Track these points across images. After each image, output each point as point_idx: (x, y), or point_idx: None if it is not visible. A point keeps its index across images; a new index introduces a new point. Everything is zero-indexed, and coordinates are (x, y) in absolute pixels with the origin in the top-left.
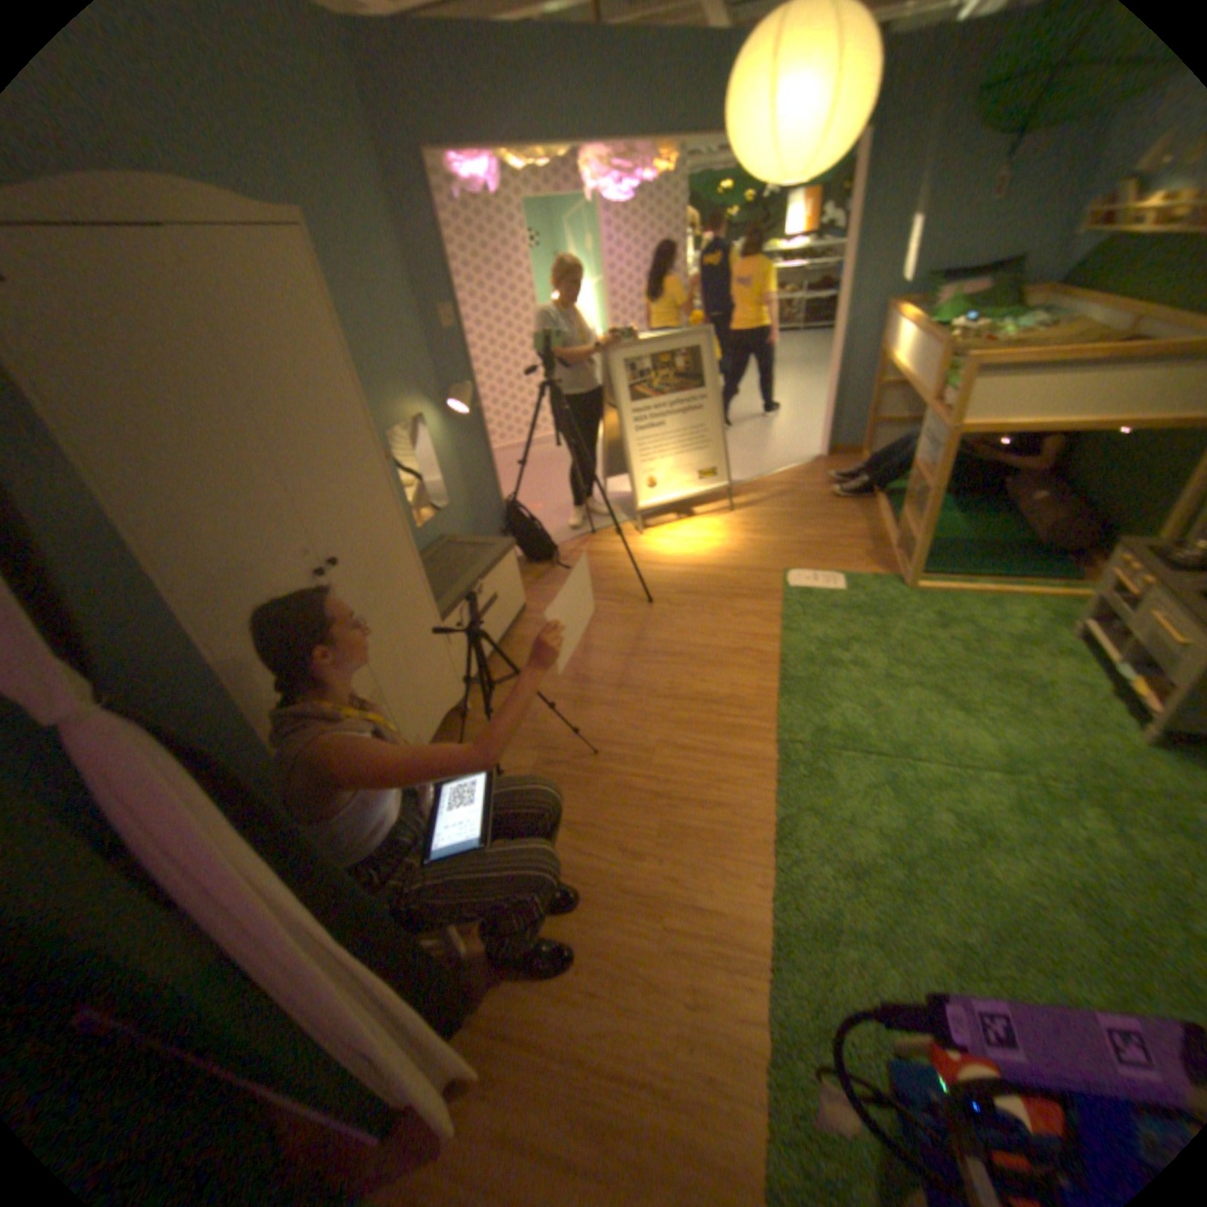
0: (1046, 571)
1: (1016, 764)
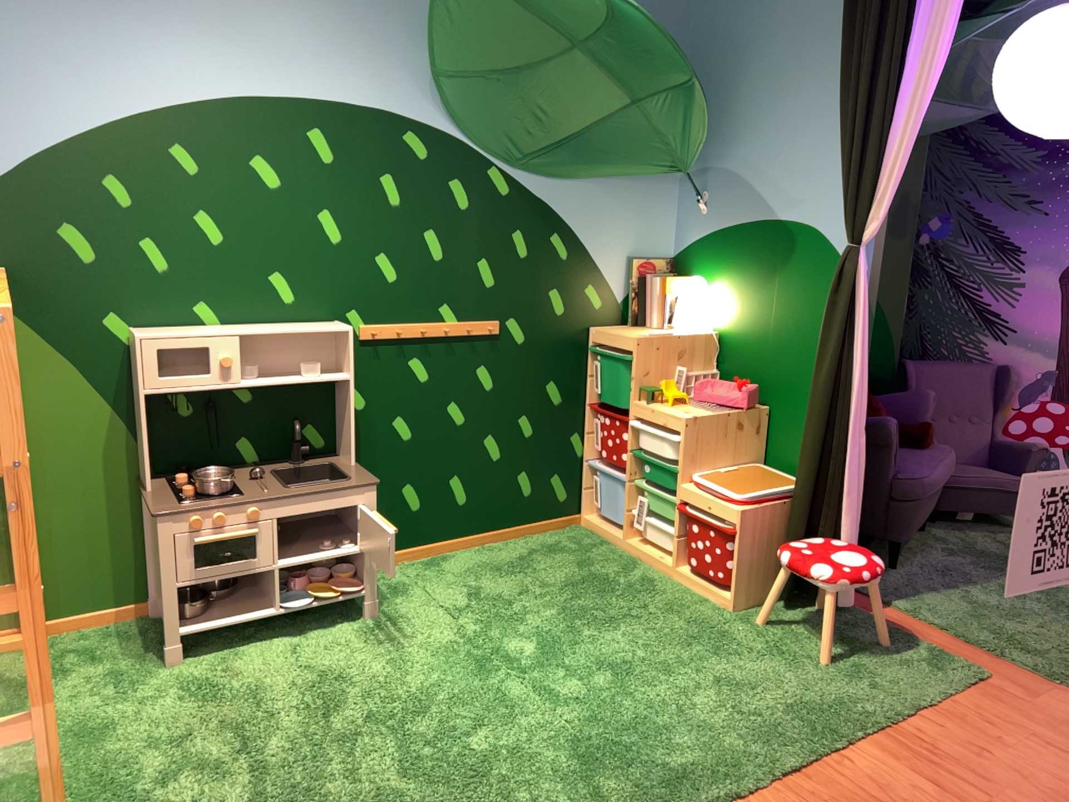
0: None
1: (480, 659)
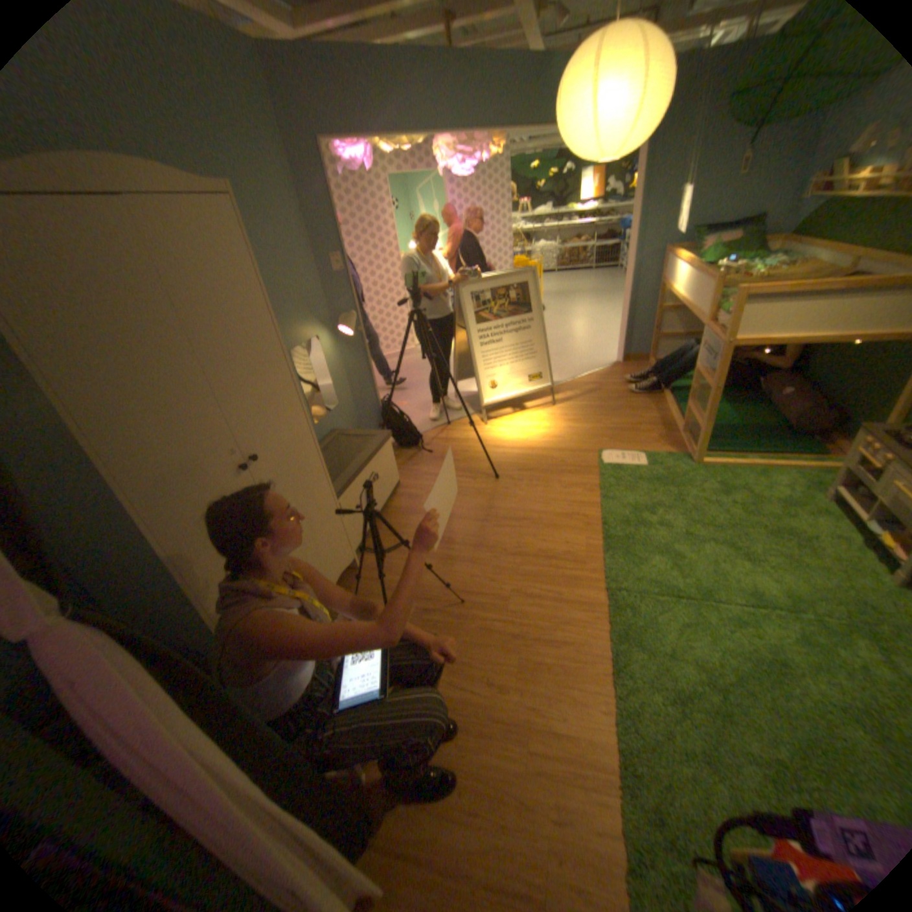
0: (800, 448)
1: (797, 604)
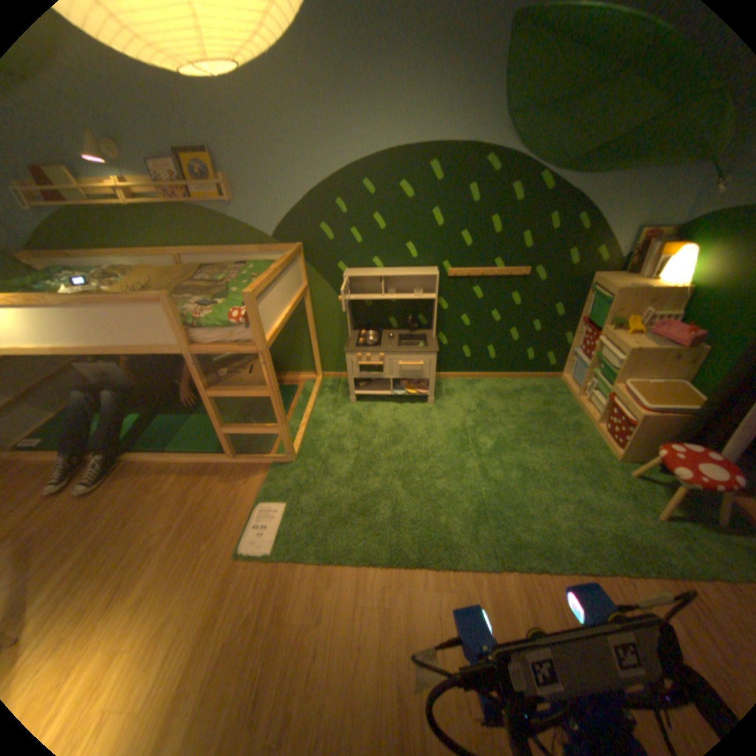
0: (286, 396)
1: (461, 445)
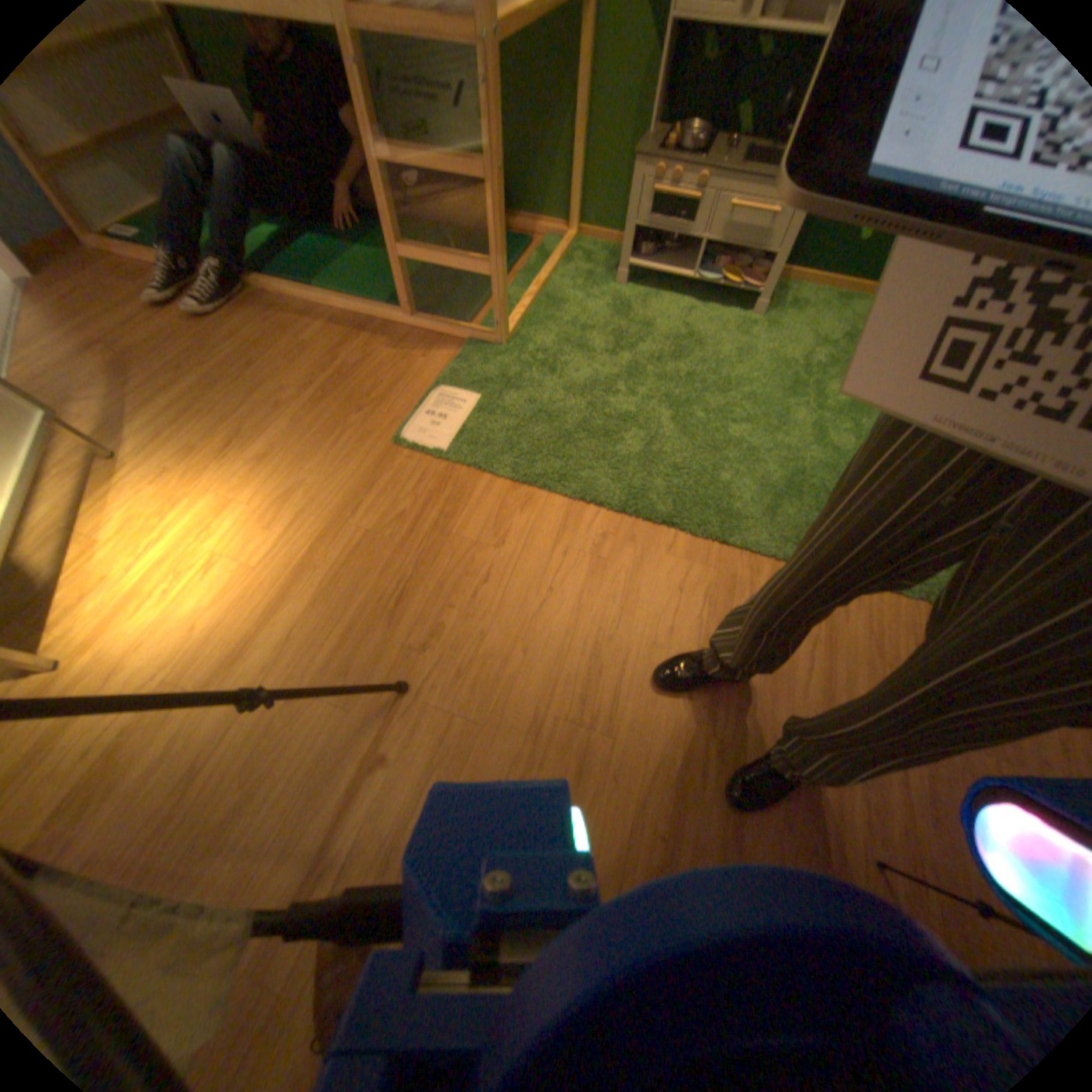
0: (508, 247)
1: (791, 384)
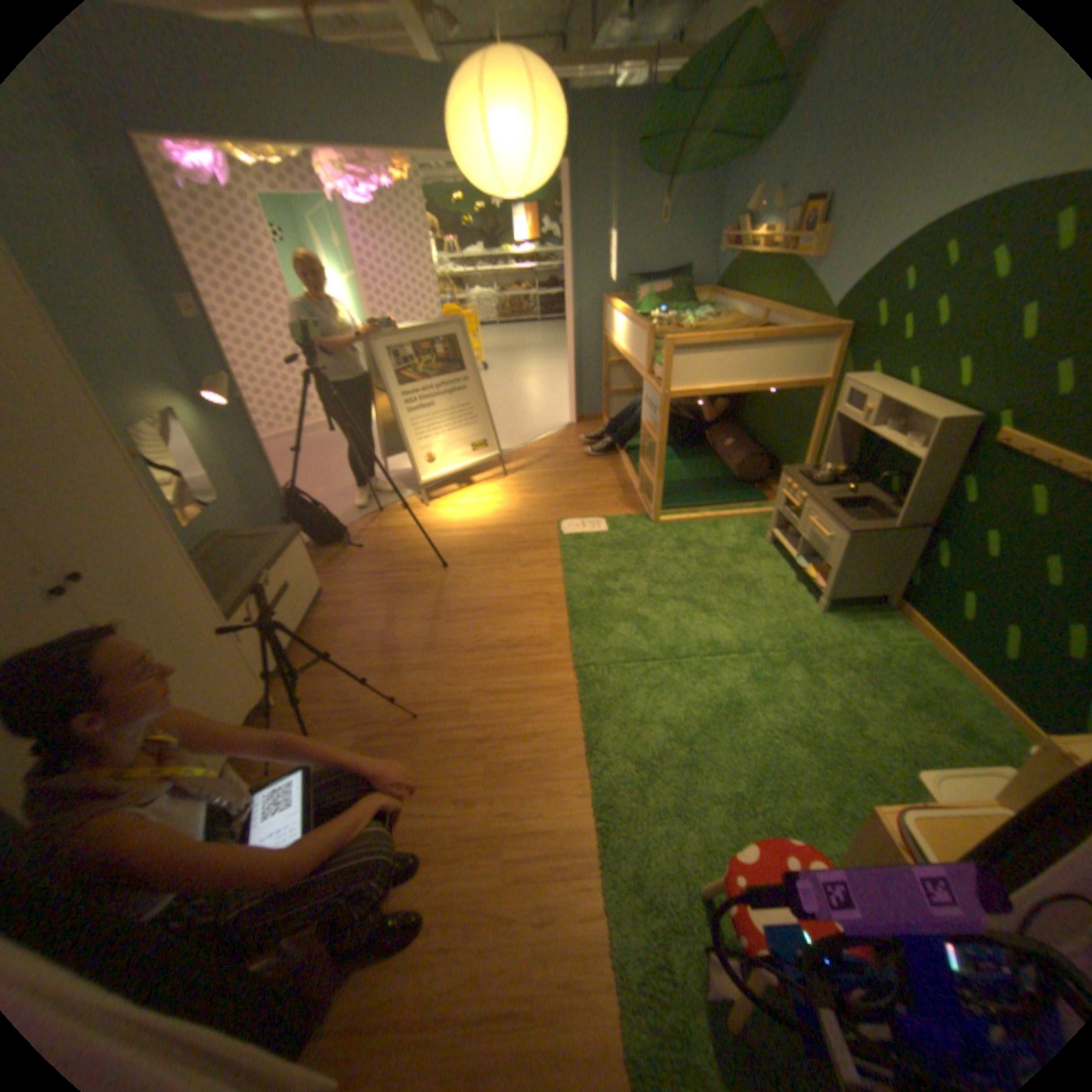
0: (743, 498)
1: (747, 645)
